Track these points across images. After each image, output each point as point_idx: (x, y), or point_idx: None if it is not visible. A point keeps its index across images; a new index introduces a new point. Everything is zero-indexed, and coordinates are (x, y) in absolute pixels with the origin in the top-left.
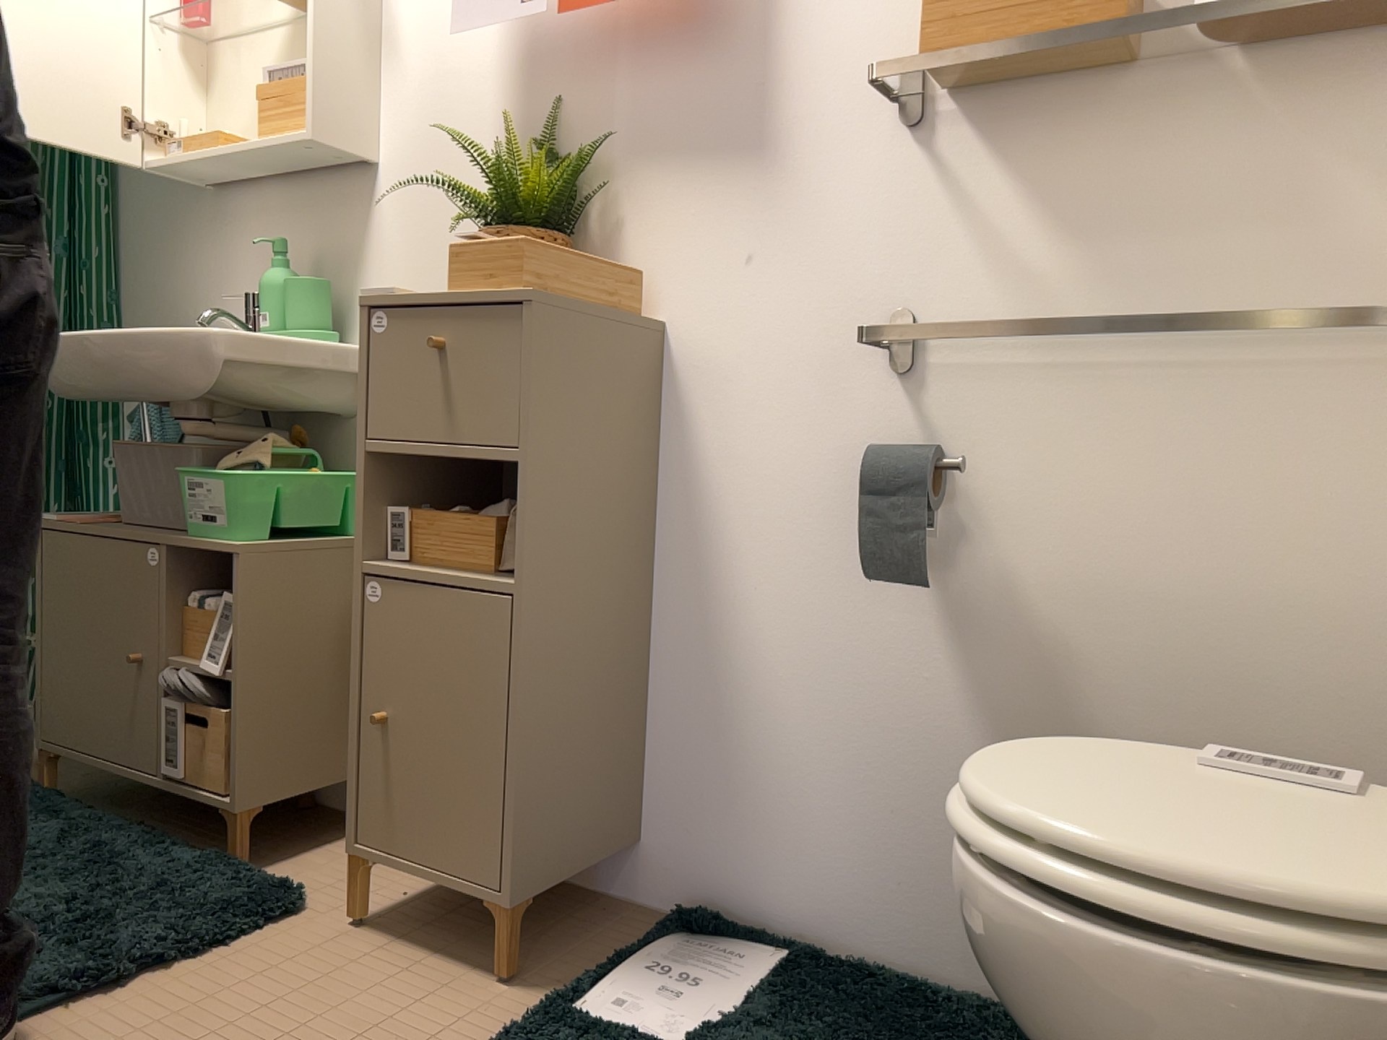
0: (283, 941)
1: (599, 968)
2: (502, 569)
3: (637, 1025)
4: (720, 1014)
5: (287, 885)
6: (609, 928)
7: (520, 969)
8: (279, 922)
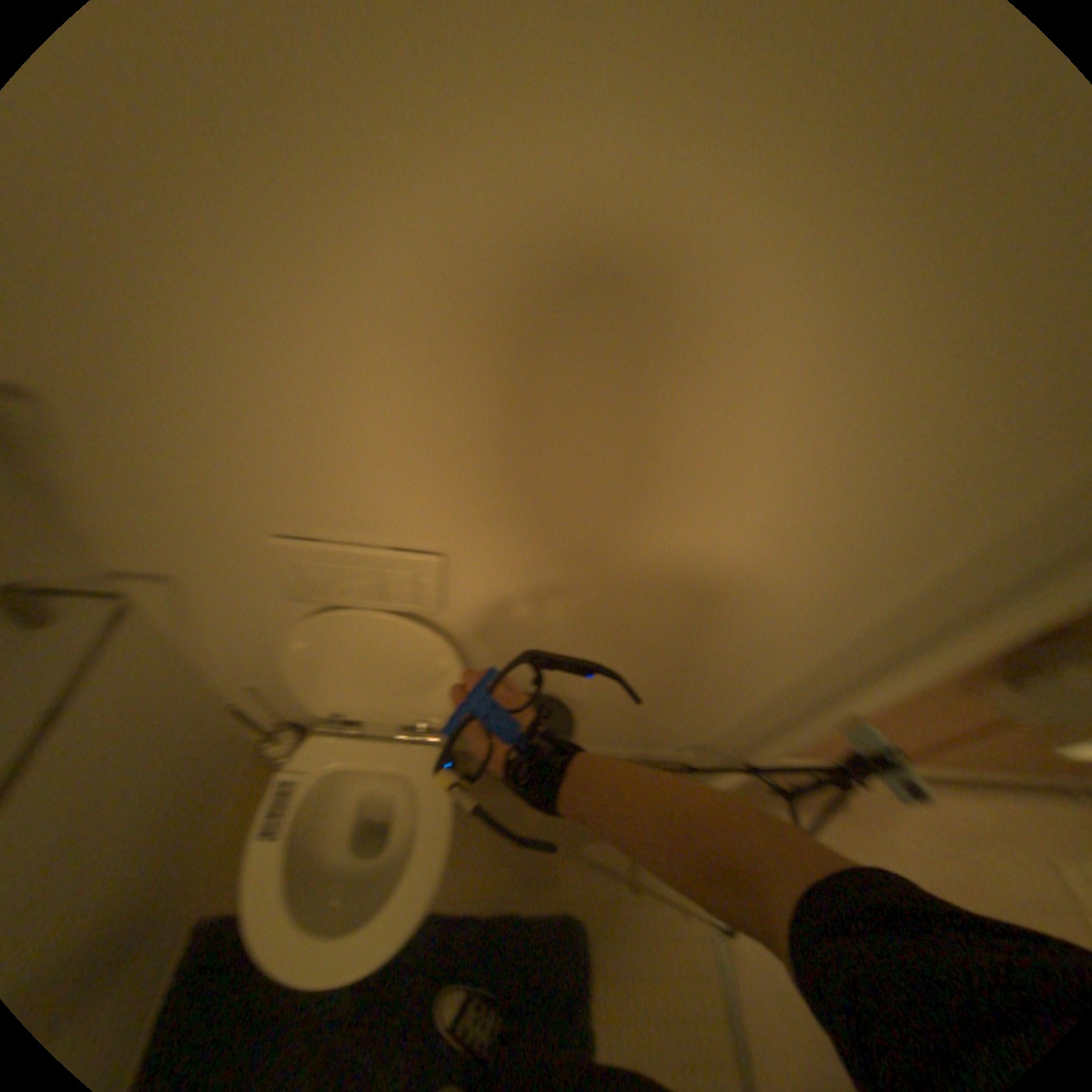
0: None
1: None
2: None
3: None
4: None
5: None
6: None
7: None
8: None
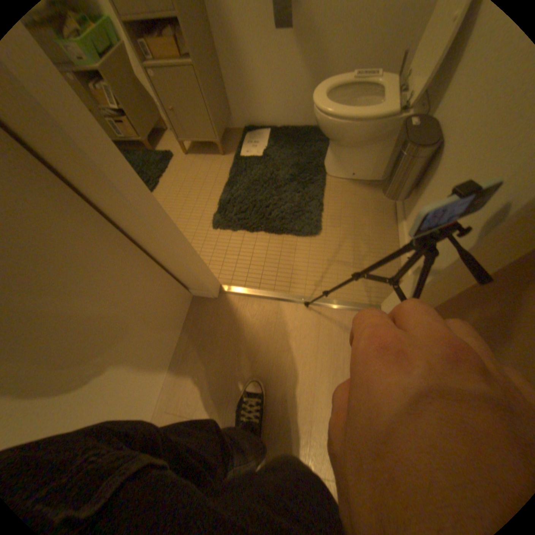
0: (176, 162)
1: (238, 145)
2: (182, 54)
3: (252, 154)
4: (265, 146)
5: (164, 151)
6: (233, 135)
7: (223, 151)
8: (171, 159)
